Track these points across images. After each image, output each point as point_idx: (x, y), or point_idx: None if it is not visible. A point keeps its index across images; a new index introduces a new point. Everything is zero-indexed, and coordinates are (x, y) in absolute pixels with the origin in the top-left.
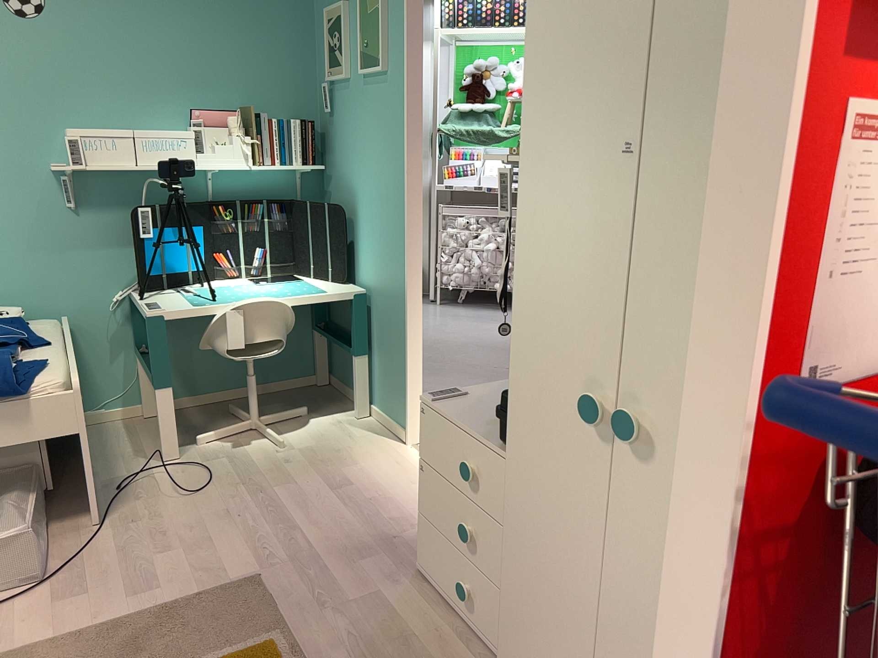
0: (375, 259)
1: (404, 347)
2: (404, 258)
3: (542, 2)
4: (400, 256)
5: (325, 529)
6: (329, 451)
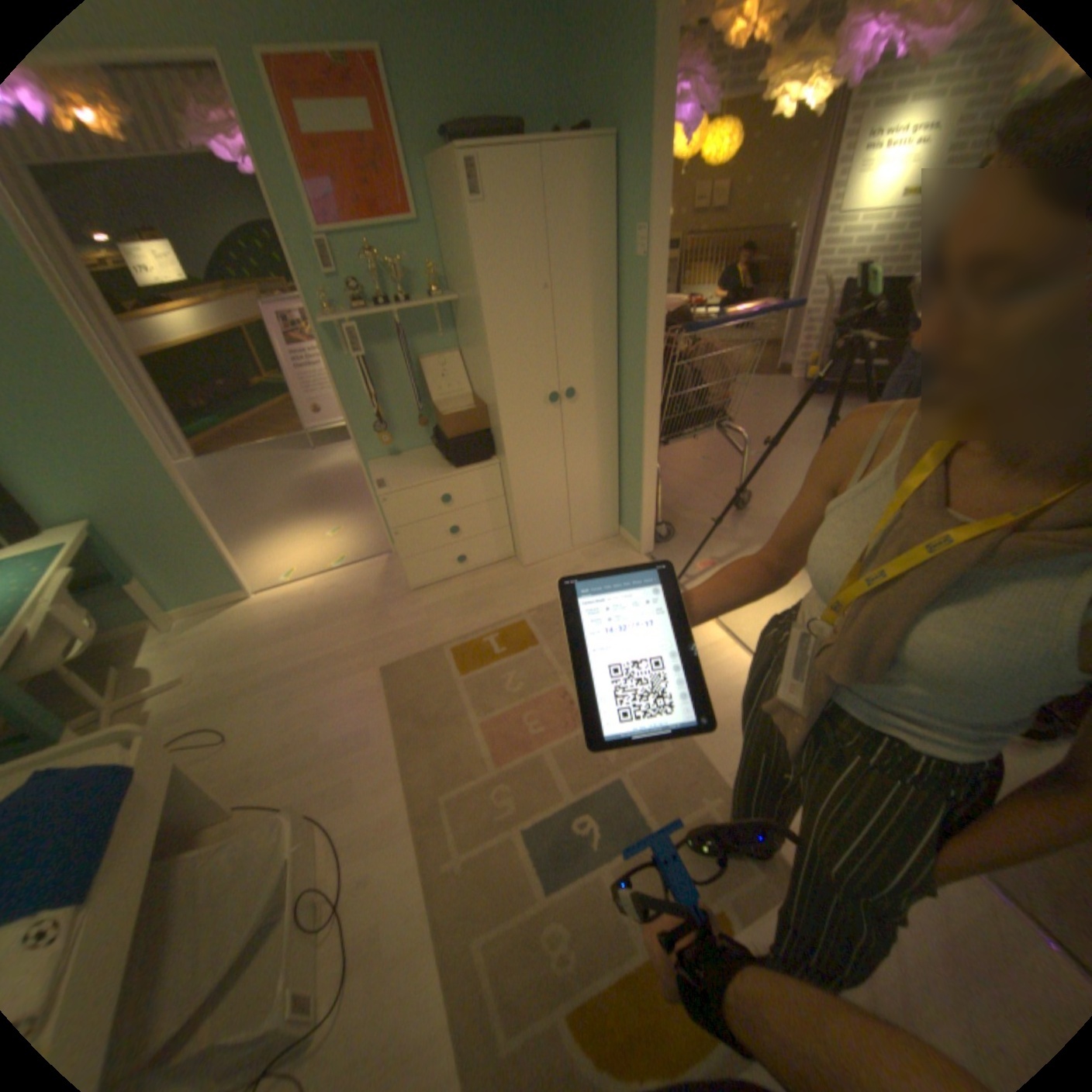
0: (82, 484)
1: (200, 531)
2: (152, 456)
3: (481, 223)
4: (141, 459)
5: (342, 638)
6: (220, 646)
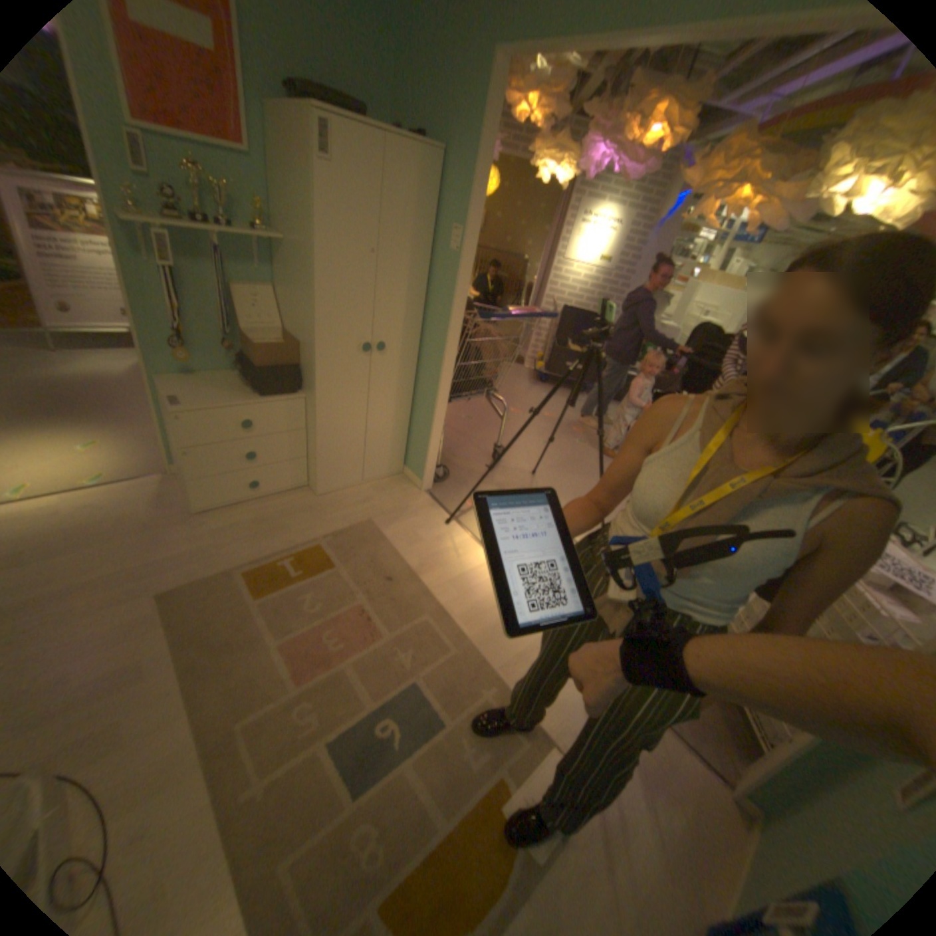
0: None
1: None
2: None
3: (325, 180)
4: None
5: (100, 565)
6: None
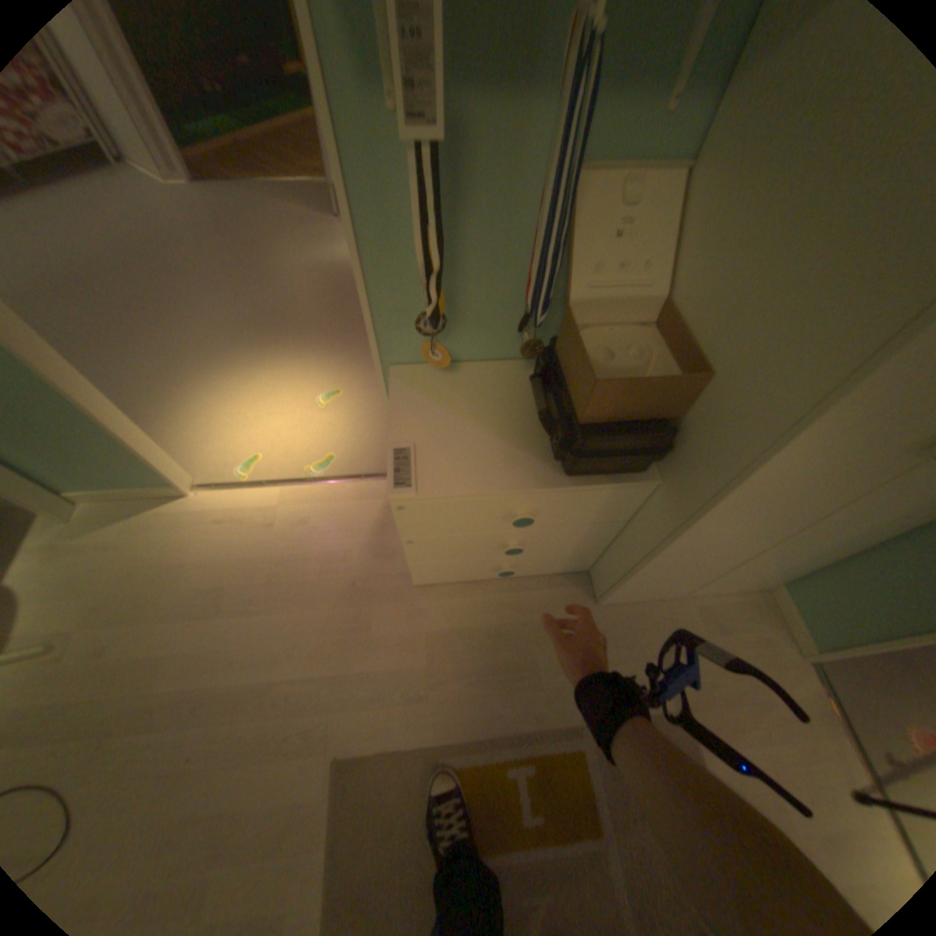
0: None
1: (83, 414)
2: None
3: None
4: None
5: (292, 652)
6: (122, 588)
